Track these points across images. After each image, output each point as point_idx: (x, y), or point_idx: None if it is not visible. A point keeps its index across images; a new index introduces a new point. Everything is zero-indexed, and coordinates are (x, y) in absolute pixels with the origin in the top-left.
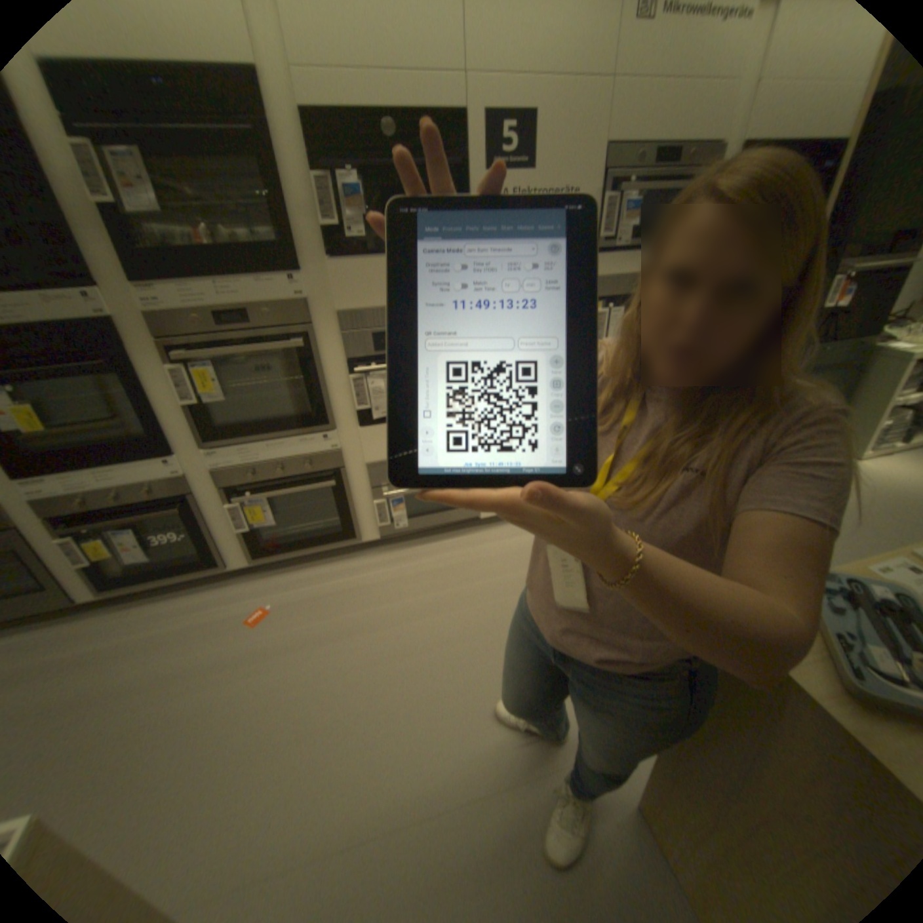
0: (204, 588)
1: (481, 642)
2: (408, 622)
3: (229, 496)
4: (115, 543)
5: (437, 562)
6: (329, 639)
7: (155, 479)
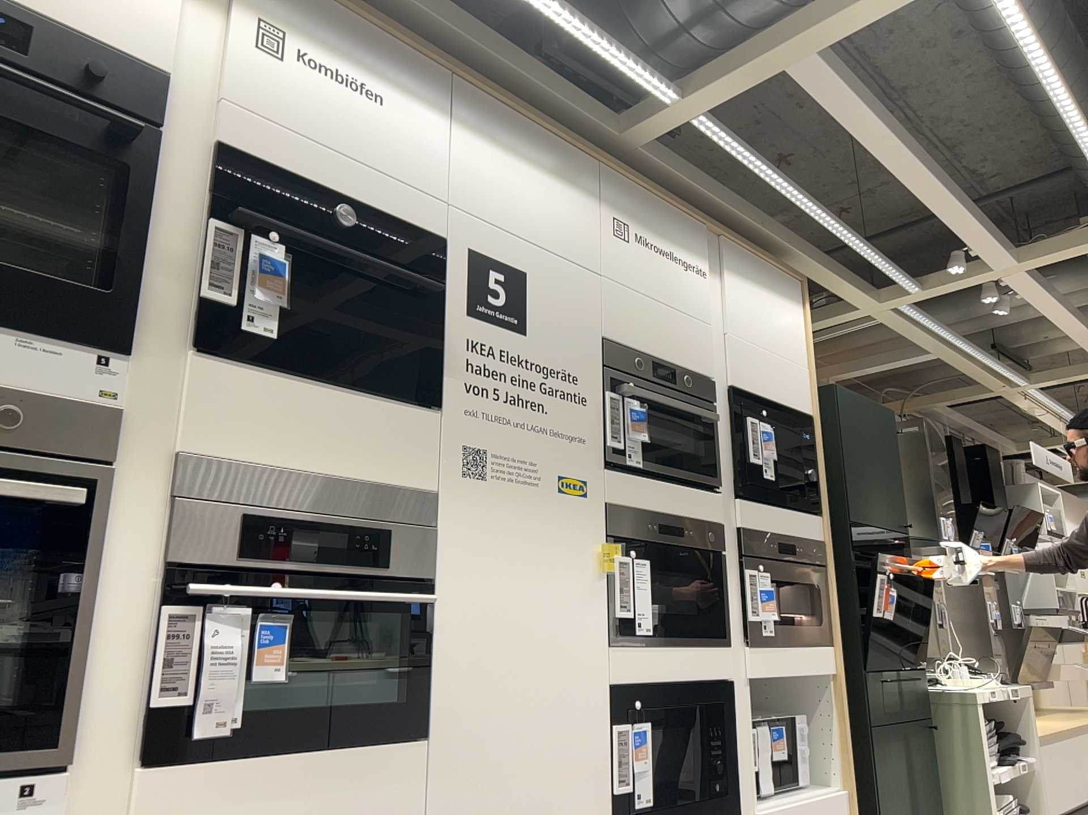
0: None
1: None
2: None
3: None
4: None
5: None
6: None
7: None
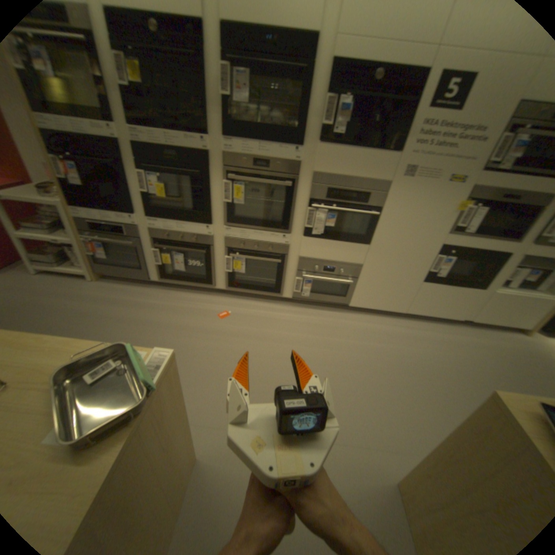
0: (203, 293)
1: (333, 370)
2: (296, 345)
3: (230, 252)
4: (174, 258)
5: (319, 321)
6: (256, 338)
7: (201, 233)
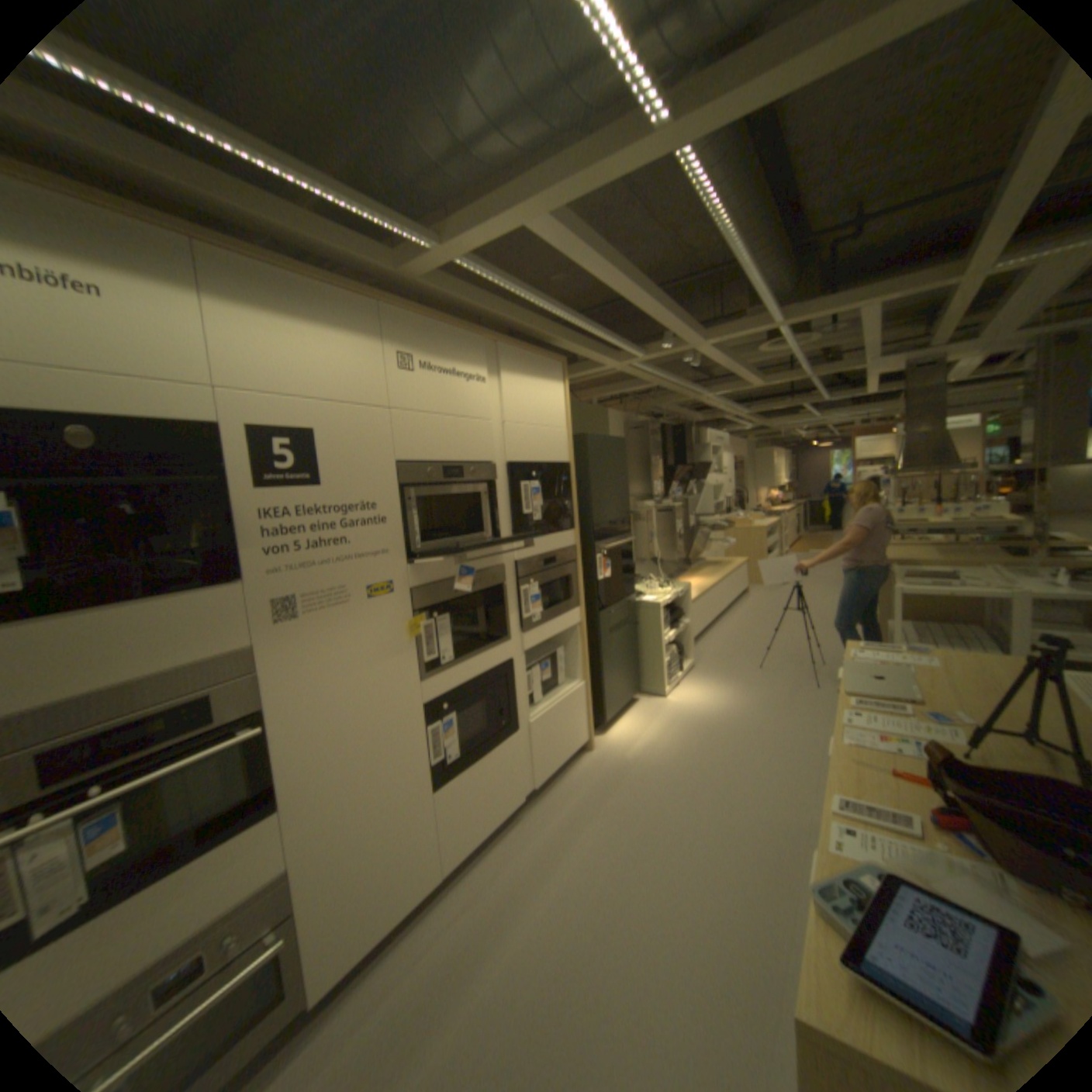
0: None
1: None
2: None
3: None
4: None
5: None
6: None
7: None
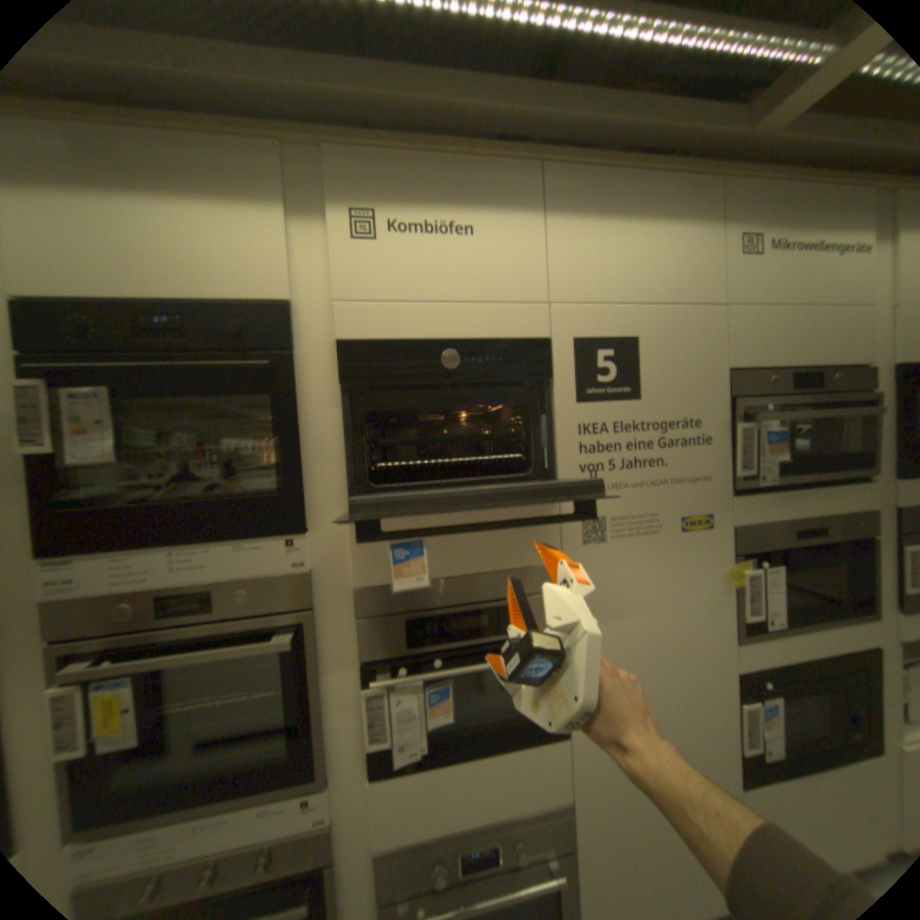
0: None
1: None
2: None
3: None
4: None
5: None
6: None
7: None
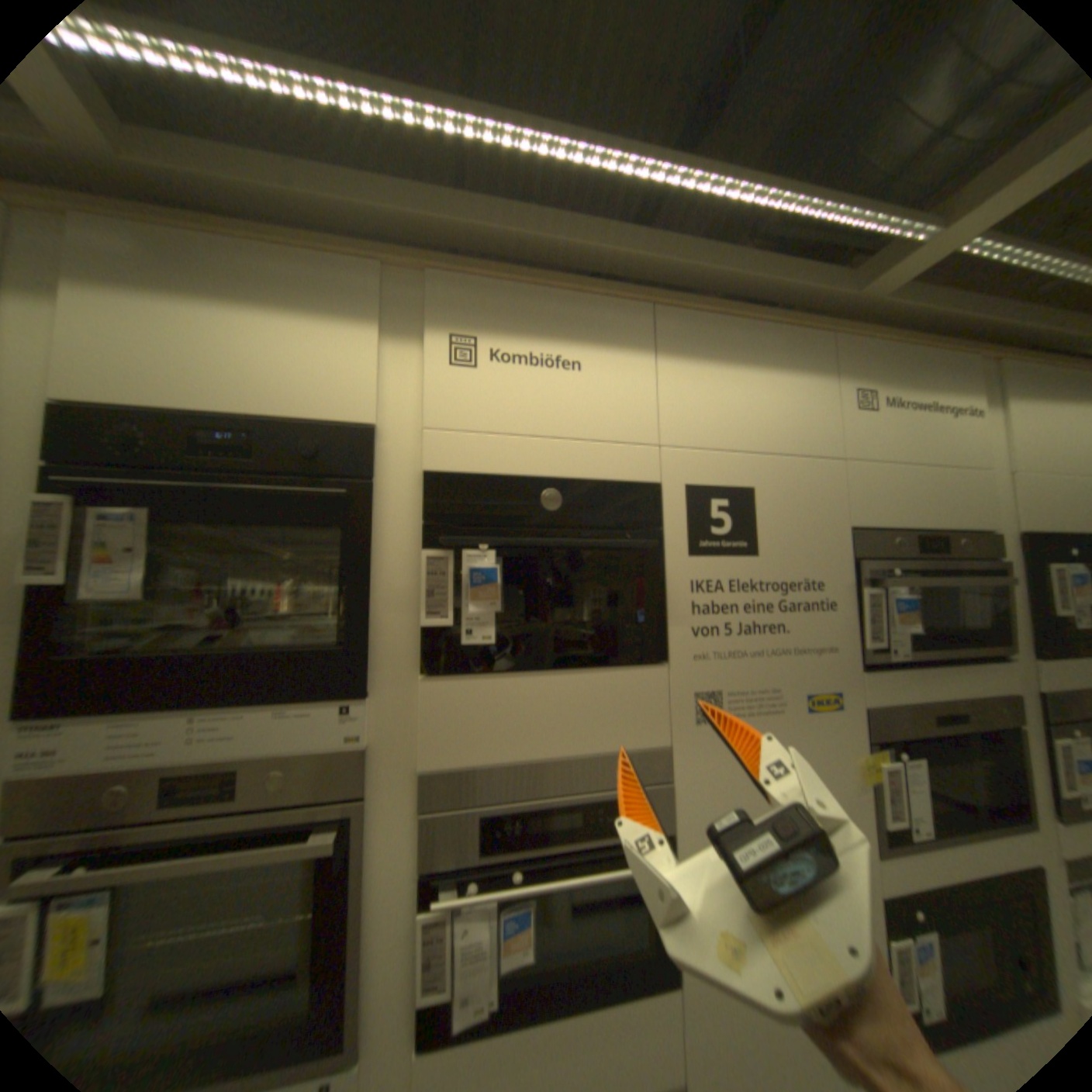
0: None
1: None
2: None
3: None
4: None
5: None
6: None
7: None
